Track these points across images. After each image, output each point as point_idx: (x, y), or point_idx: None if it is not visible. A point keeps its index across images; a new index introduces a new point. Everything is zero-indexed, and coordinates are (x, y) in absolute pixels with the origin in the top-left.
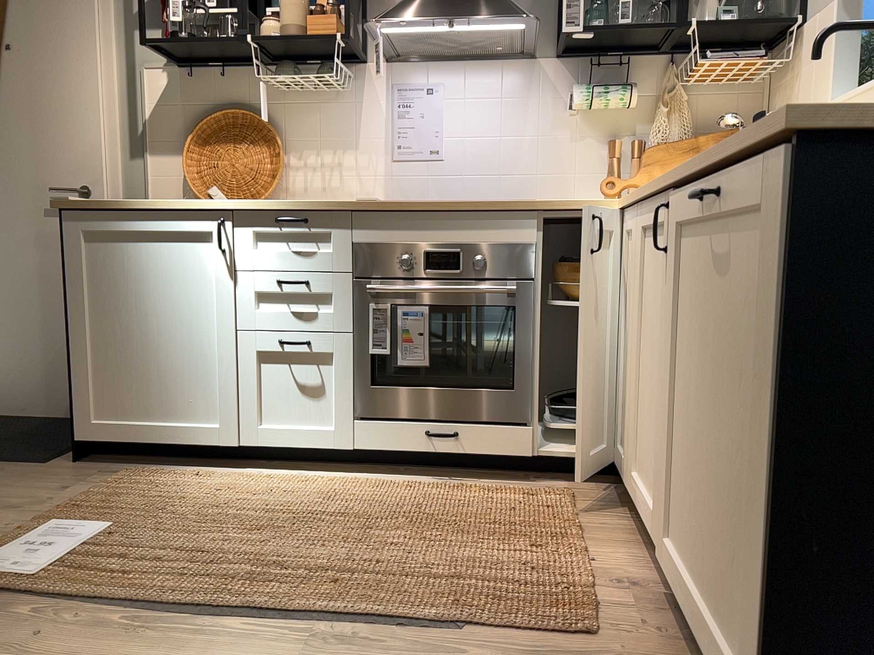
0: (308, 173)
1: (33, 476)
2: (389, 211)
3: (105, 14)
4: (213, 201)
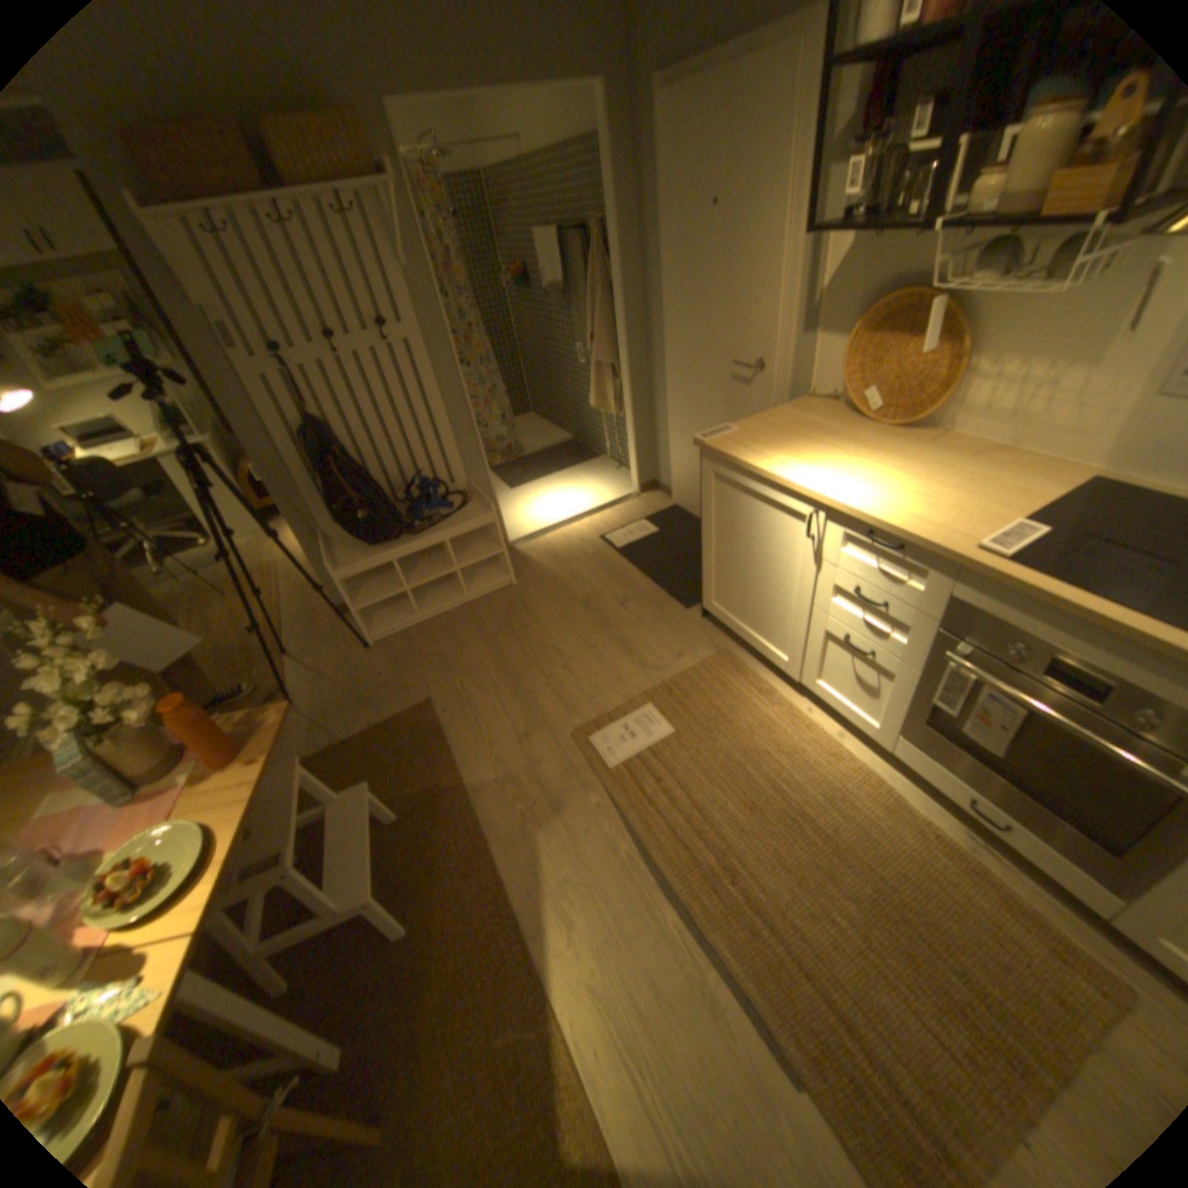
0: (1003, 384)
1: (673, 624)
2: (1017, 588)
3: (801, 144)
4: (812, 487)
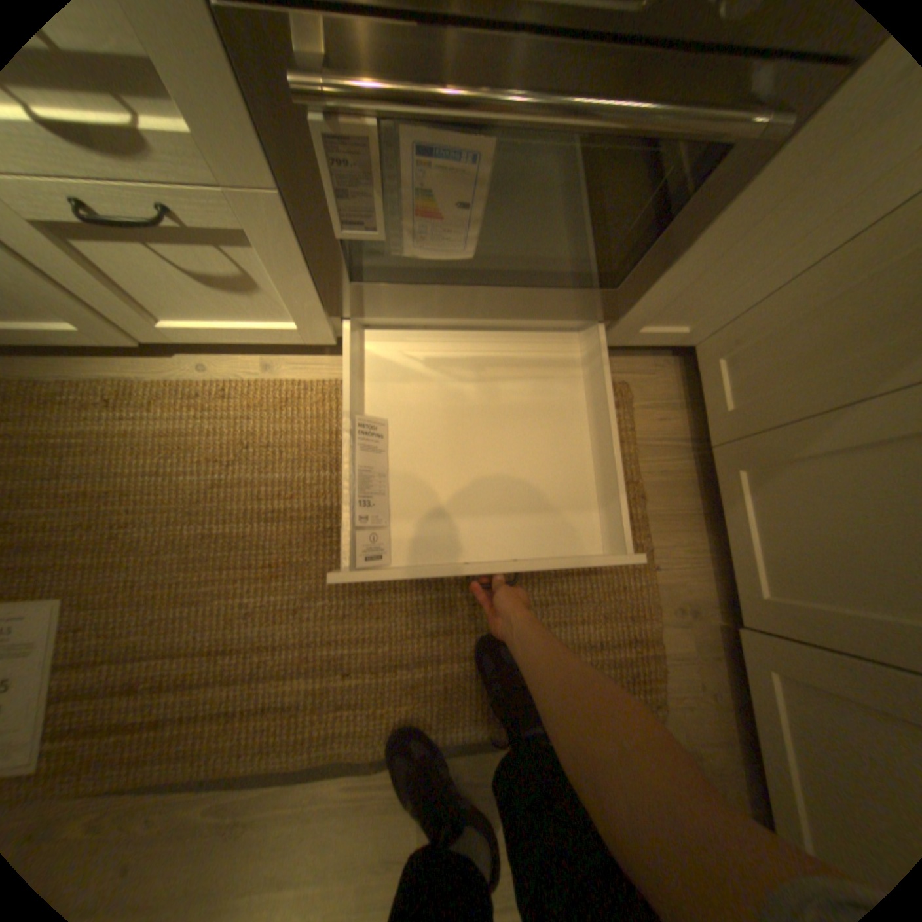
0: None
1: None
2: None
3: None
4: None
